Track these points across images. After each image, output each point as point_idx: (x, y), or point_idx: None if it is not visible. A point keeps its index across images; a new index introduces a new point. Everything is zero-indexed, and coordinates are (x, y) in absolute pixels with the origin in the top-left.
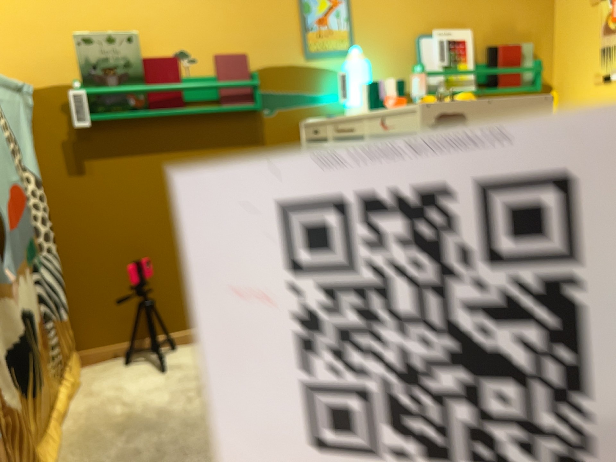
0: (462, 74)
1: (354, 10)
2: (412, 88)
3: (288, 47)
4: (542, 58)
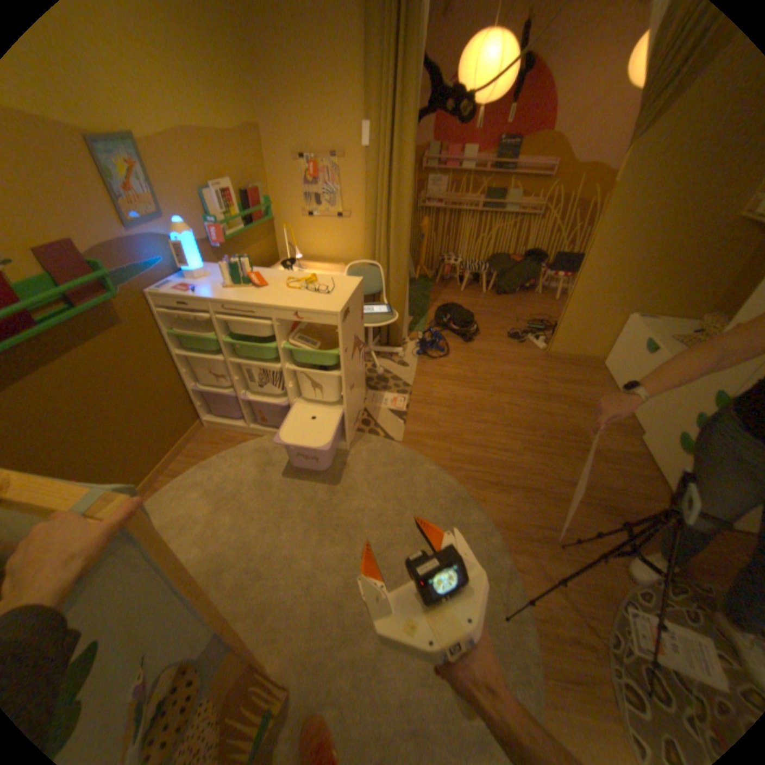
0: (234, 217)
1: (148, 170)
2: (206, 235)
3: (106, 220)
4: (263, 192)
